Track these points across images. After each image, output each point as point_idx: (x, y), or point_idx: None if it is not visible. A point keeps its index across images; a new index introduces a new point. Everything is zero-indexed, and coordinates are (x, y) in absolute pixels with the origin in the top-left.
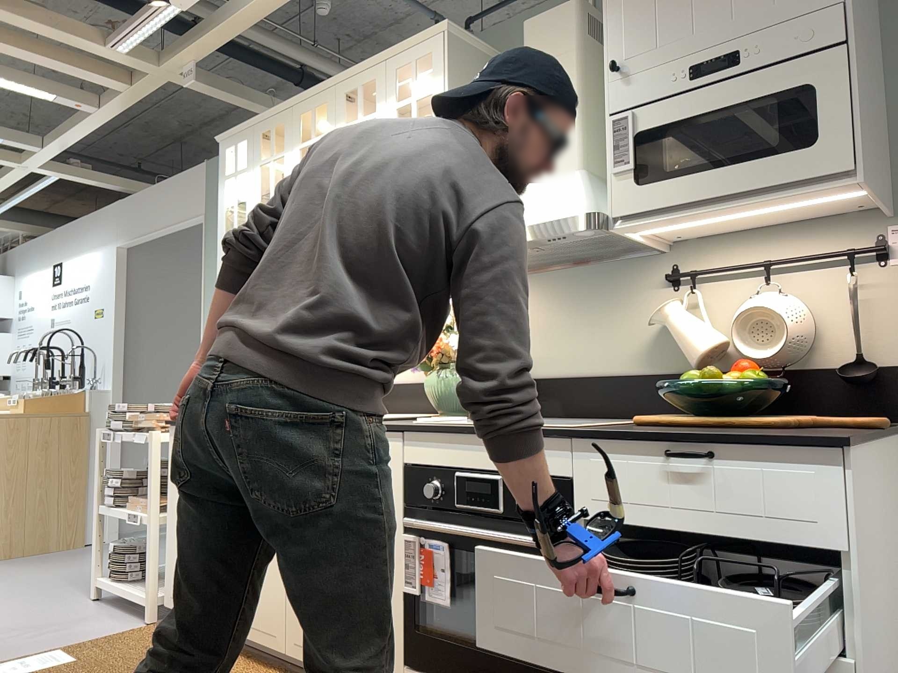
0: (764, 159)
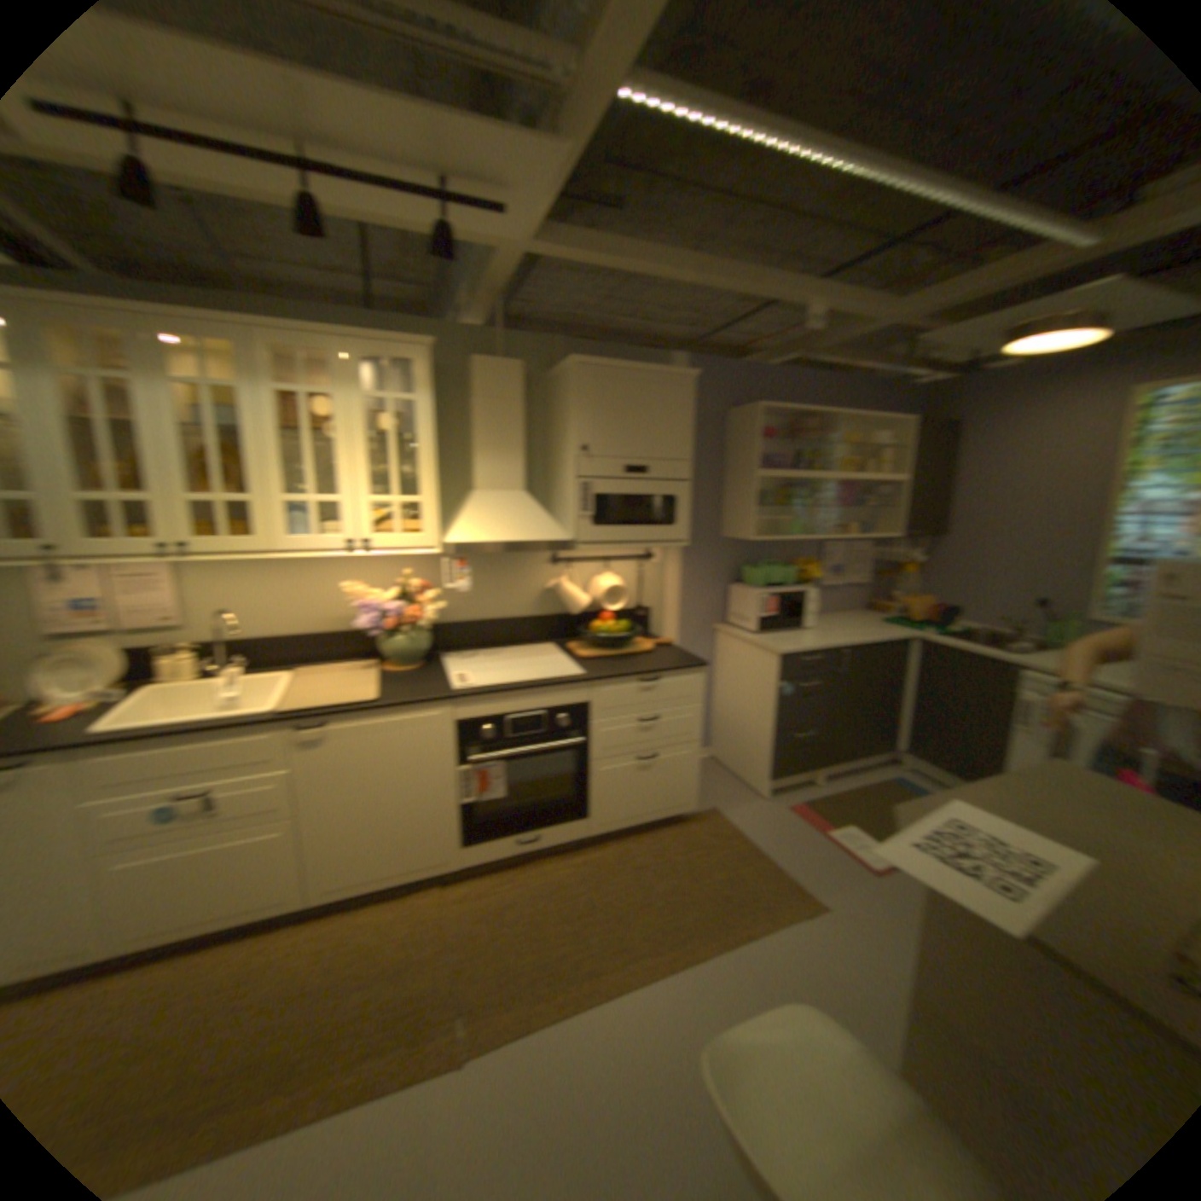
0: (658, 528)
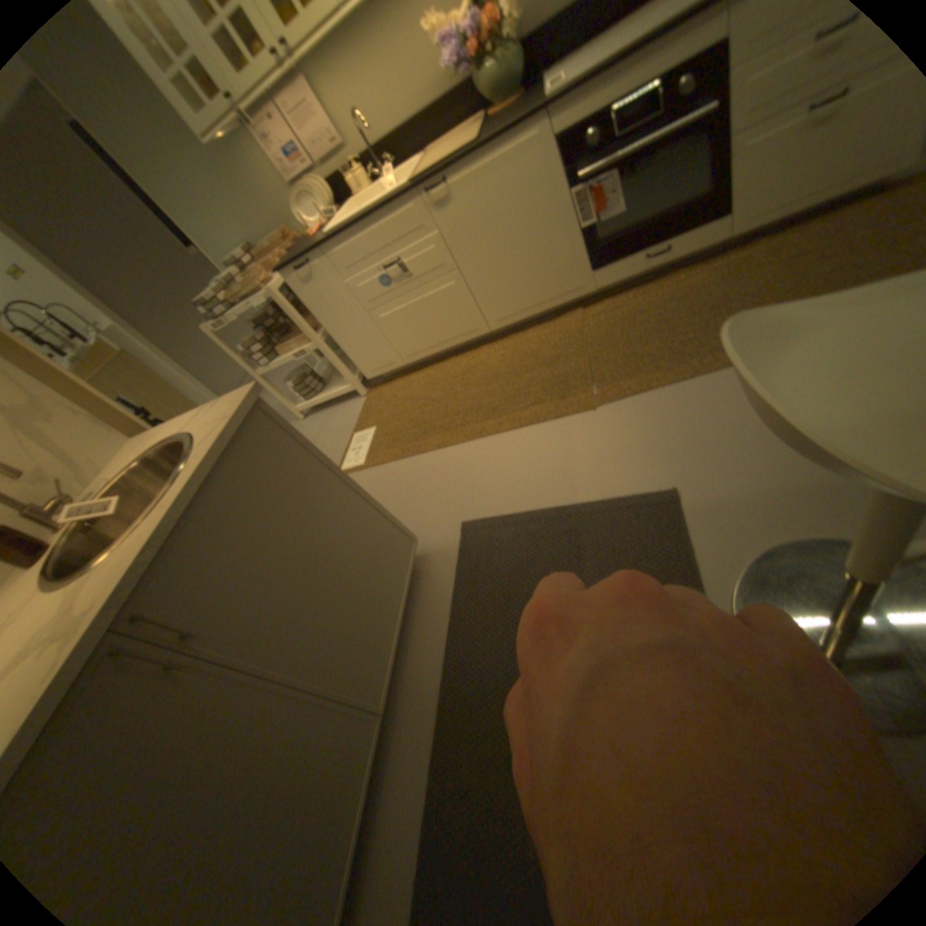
0: None
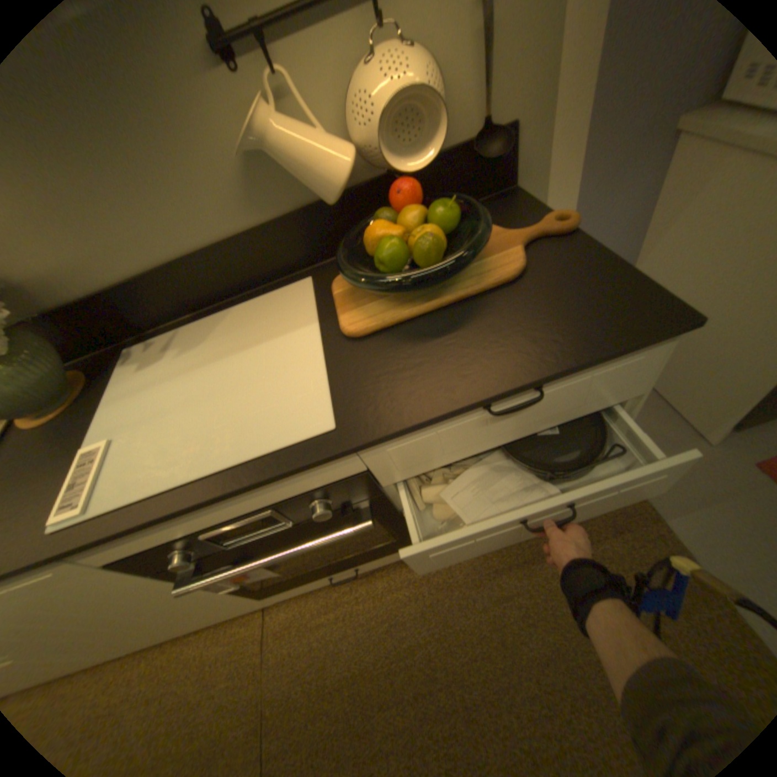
0: None
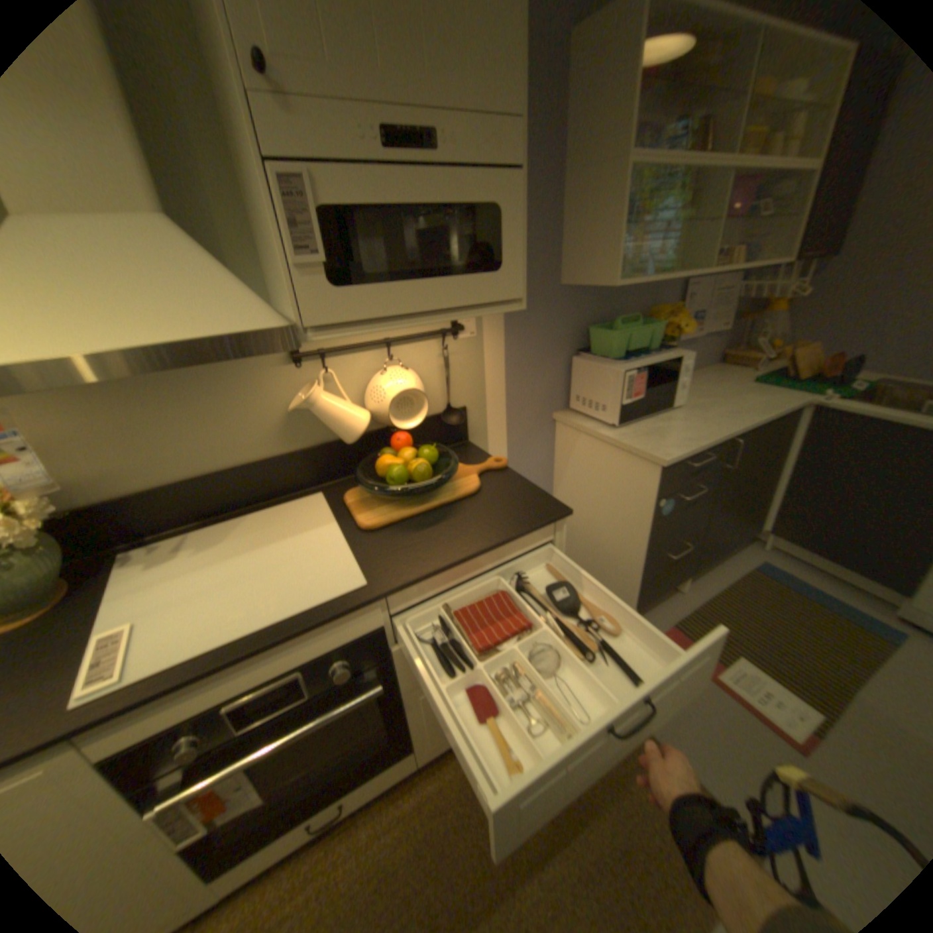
0: (464, 277)
